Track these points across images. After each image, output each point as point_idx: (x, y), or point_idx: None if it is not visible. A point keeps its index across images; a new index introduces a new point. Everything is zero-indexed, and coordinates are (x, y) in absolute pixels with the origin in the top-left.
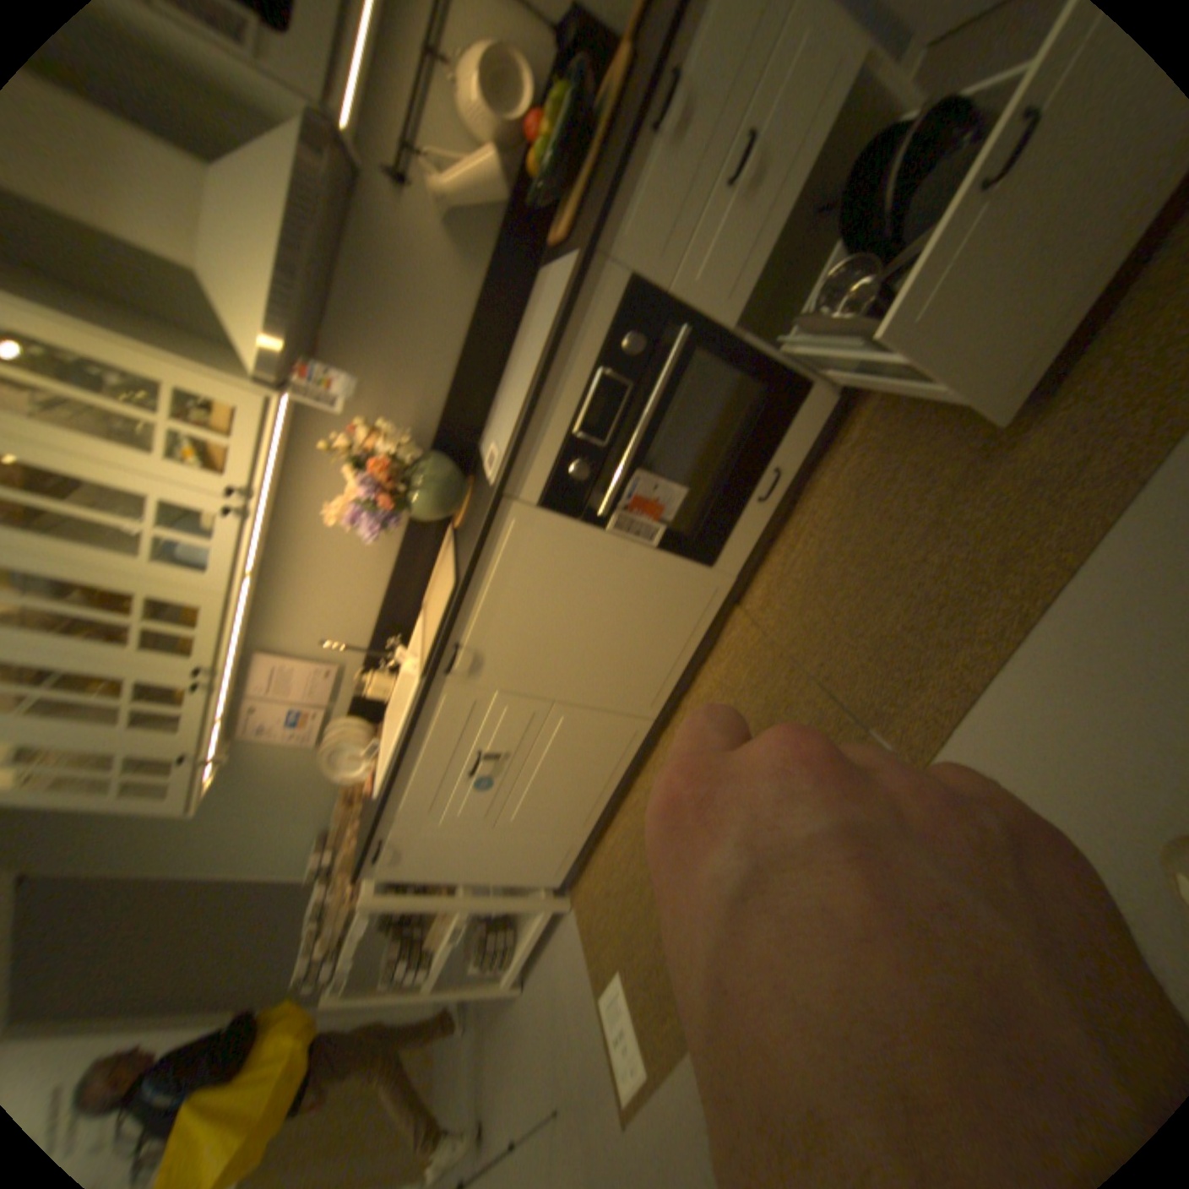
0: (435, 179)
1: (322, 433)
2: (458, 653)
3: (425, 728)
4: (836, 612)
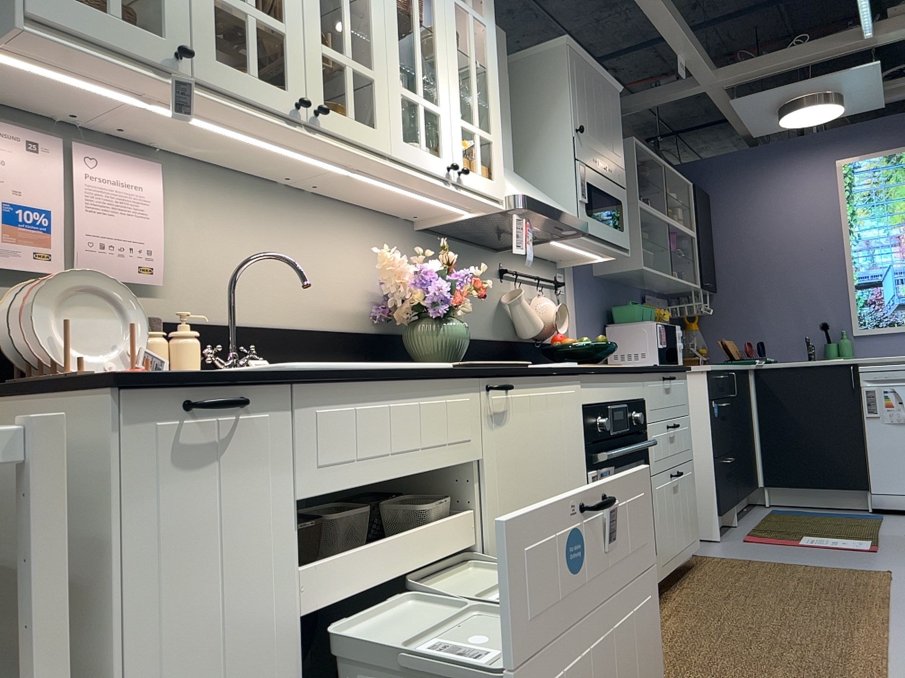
0: (508, 292)
1: (387, 234)
2: (511, 387)
3: (427, 389)
4: (718, 674)
